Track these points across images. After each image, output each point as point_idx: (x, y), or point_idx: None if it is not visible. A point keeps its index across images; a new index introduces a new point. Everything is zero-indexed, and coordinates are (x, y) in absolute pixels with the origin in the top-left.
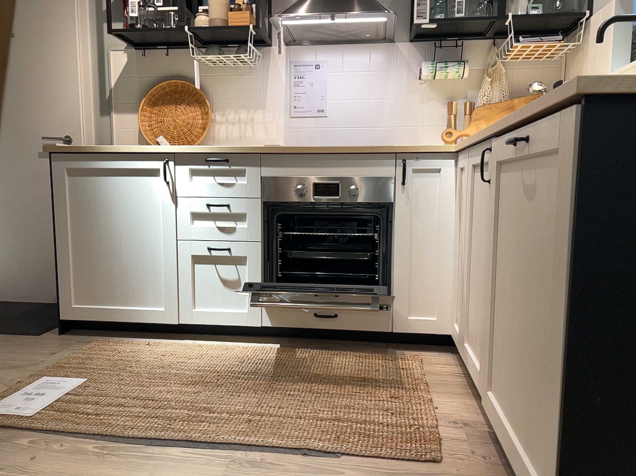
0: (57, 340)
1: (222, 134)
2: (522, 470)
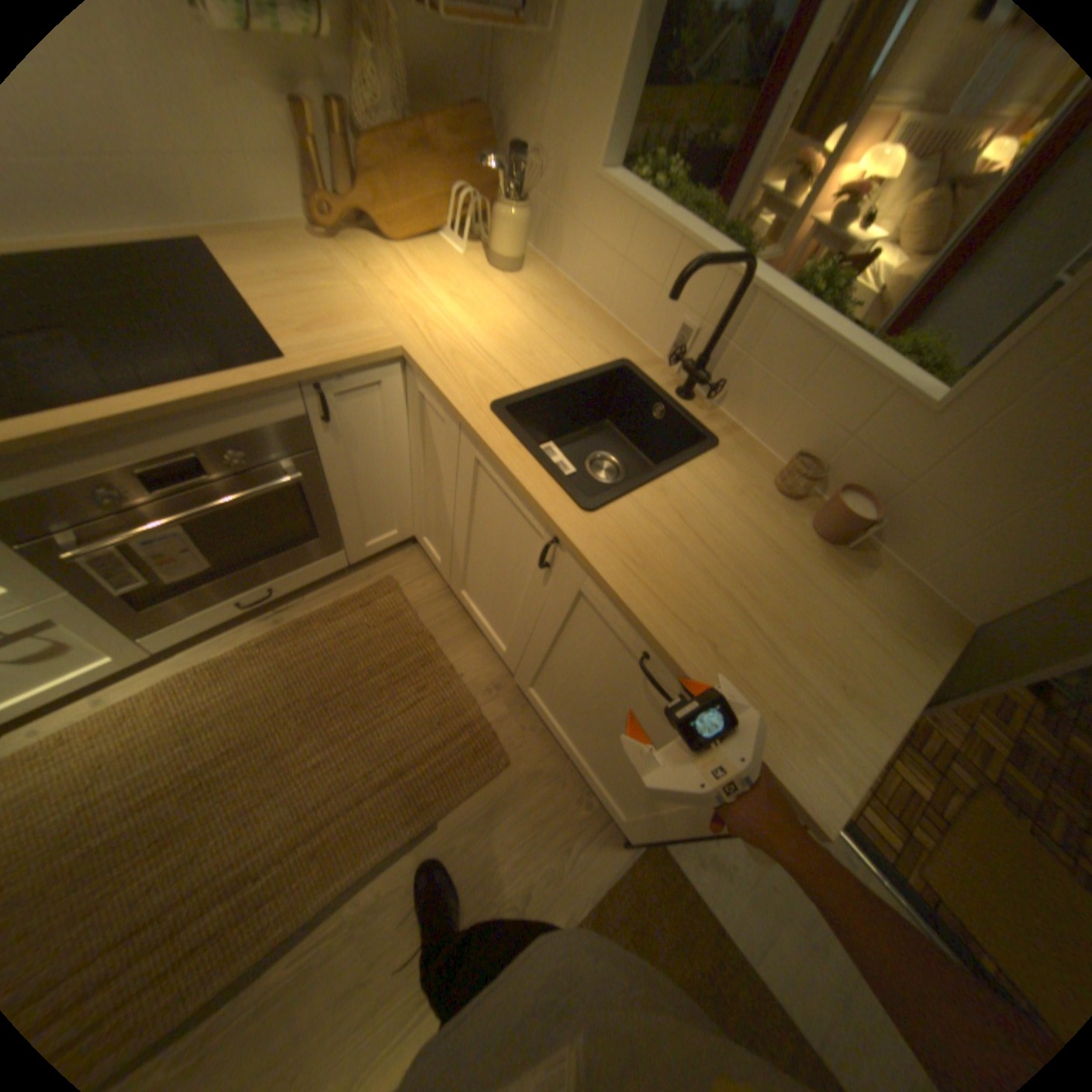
0: None
1: None
2: (579, 770)
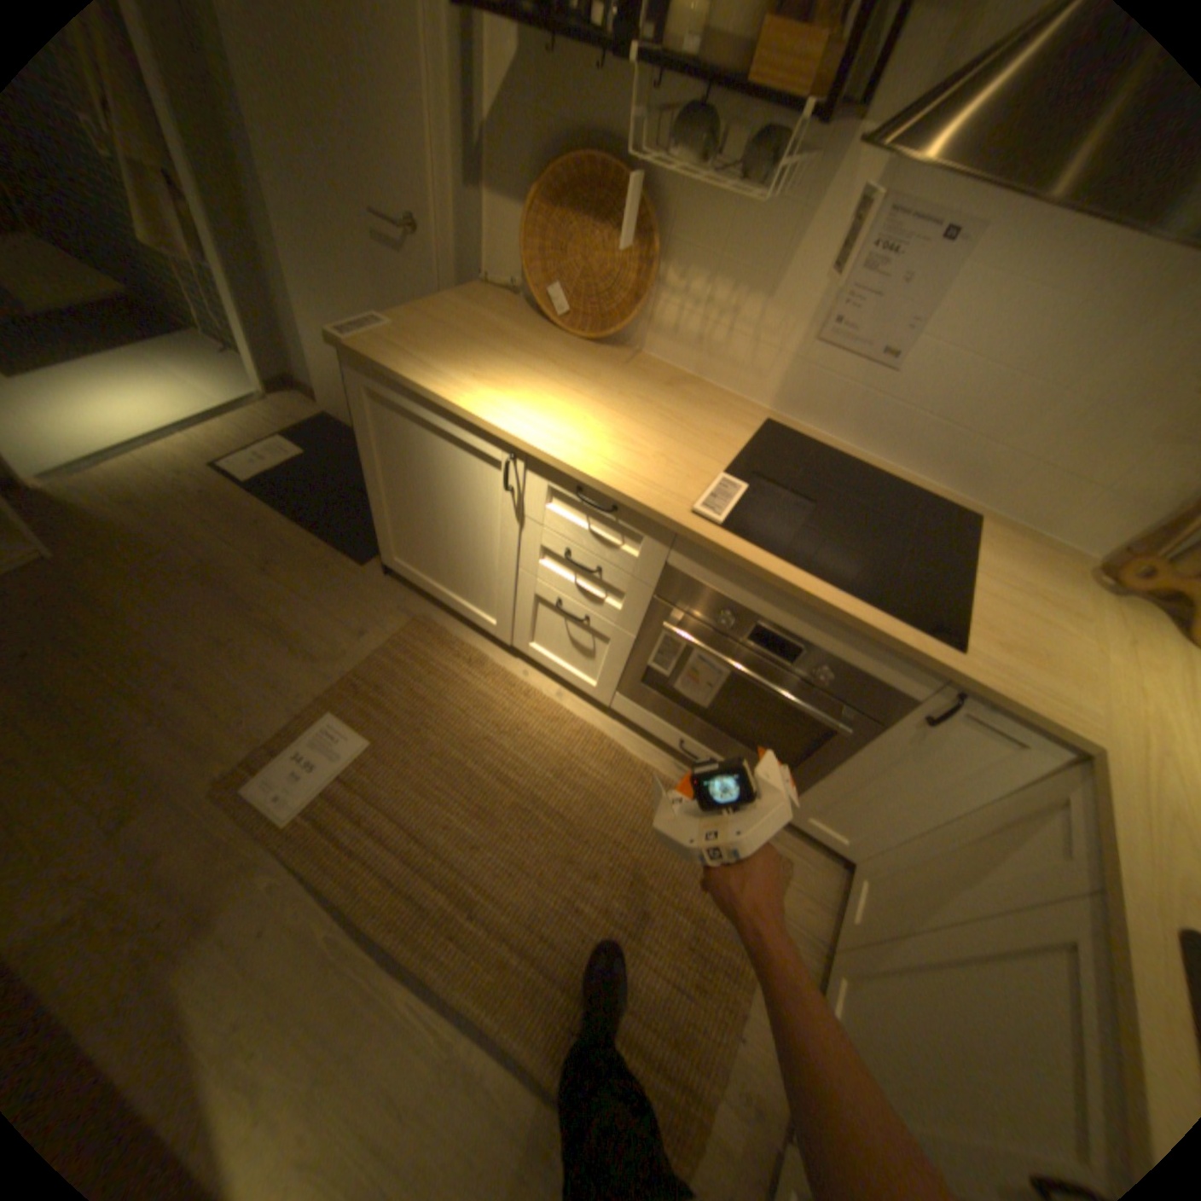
0: (378, 590)
1: (669, 319)
2: None
